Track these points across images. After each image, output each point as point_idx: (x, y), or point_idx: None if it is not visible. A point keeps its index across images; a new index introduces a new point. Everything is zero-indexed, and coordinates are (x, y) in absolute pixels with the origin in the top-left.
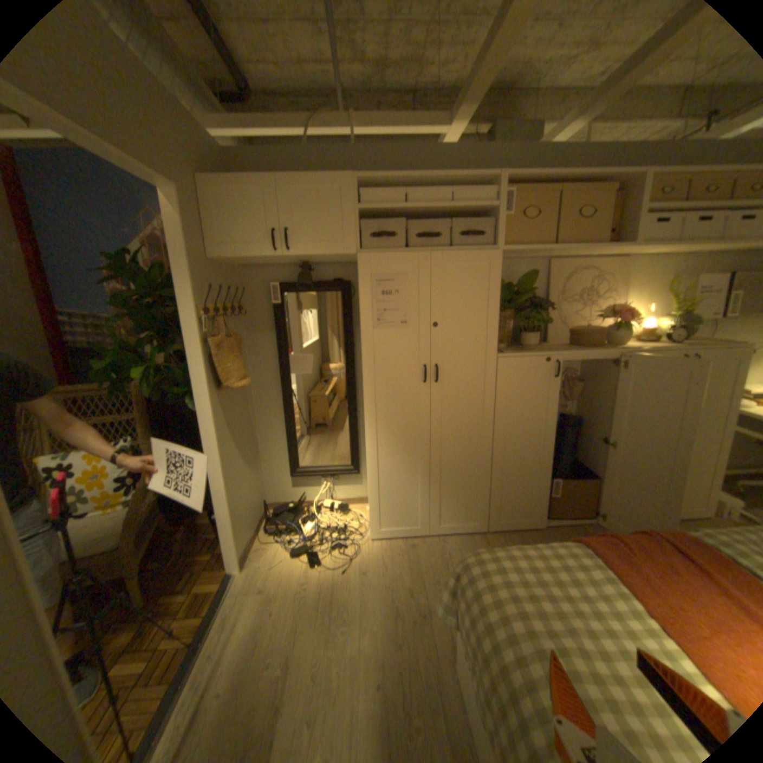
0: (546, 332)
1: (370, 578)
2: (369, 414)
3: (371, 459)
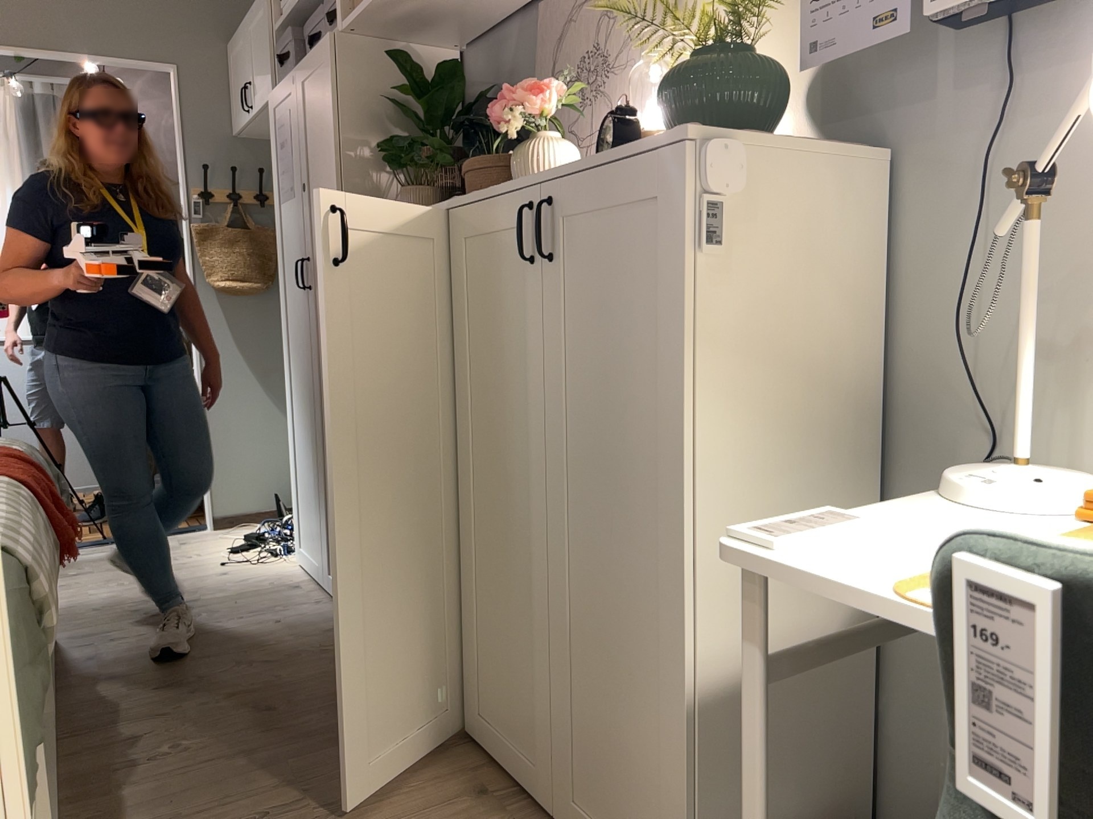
0: None
1: (216, 578)
2: (283, 339)
3: (288, 416)
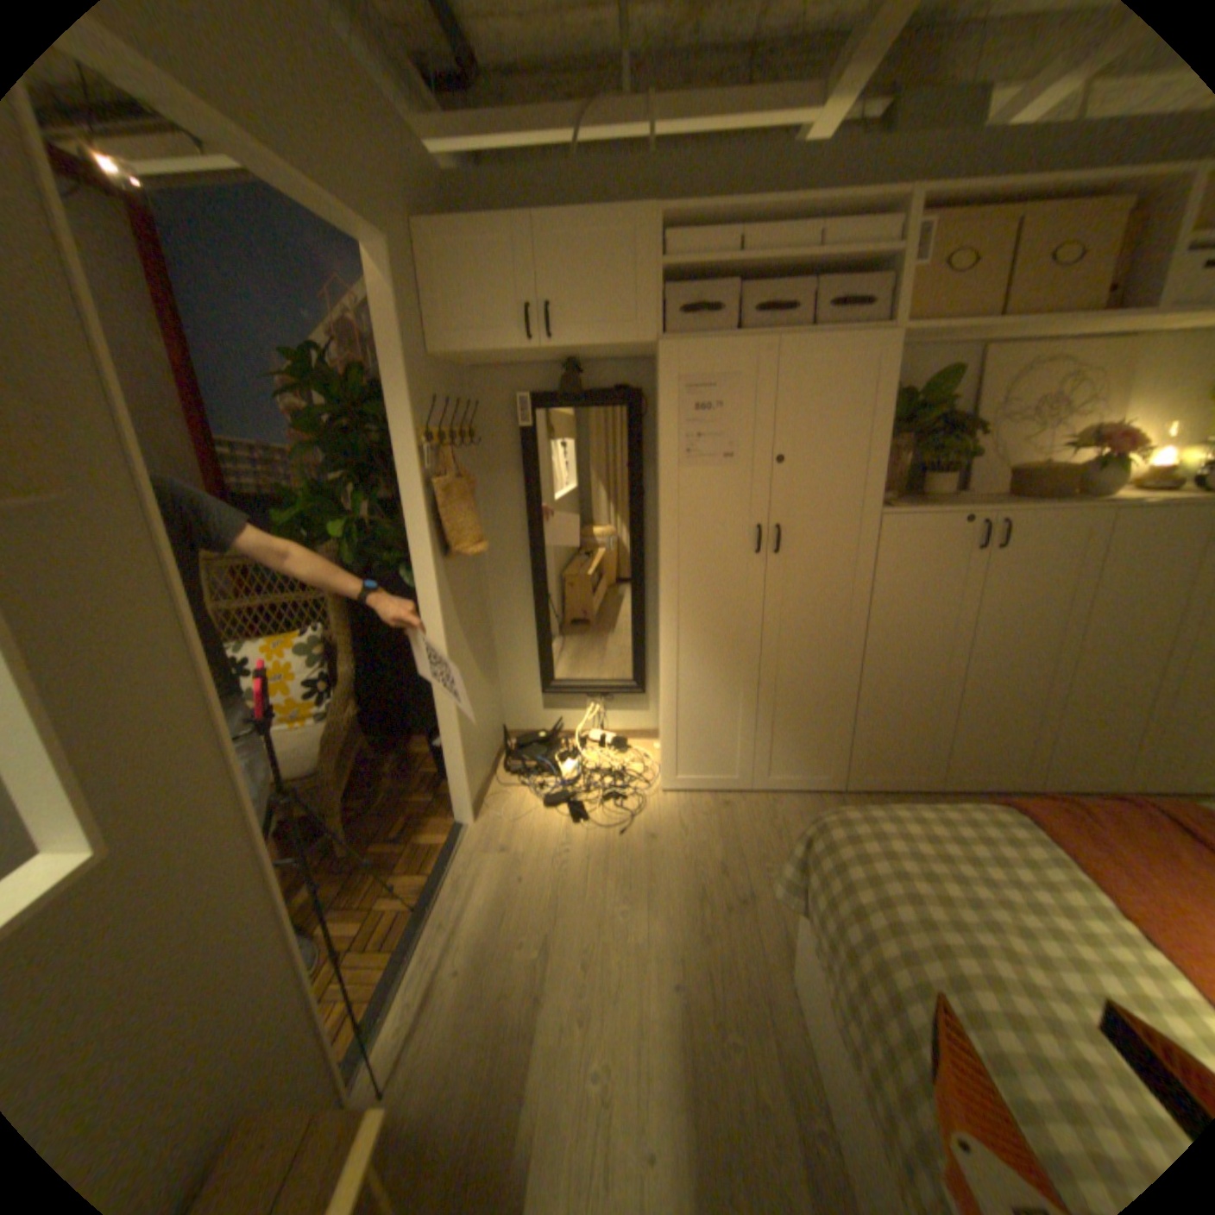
0: (969, 474)
1: (662, 844)
2: (667, 601)
3: (667, 671)
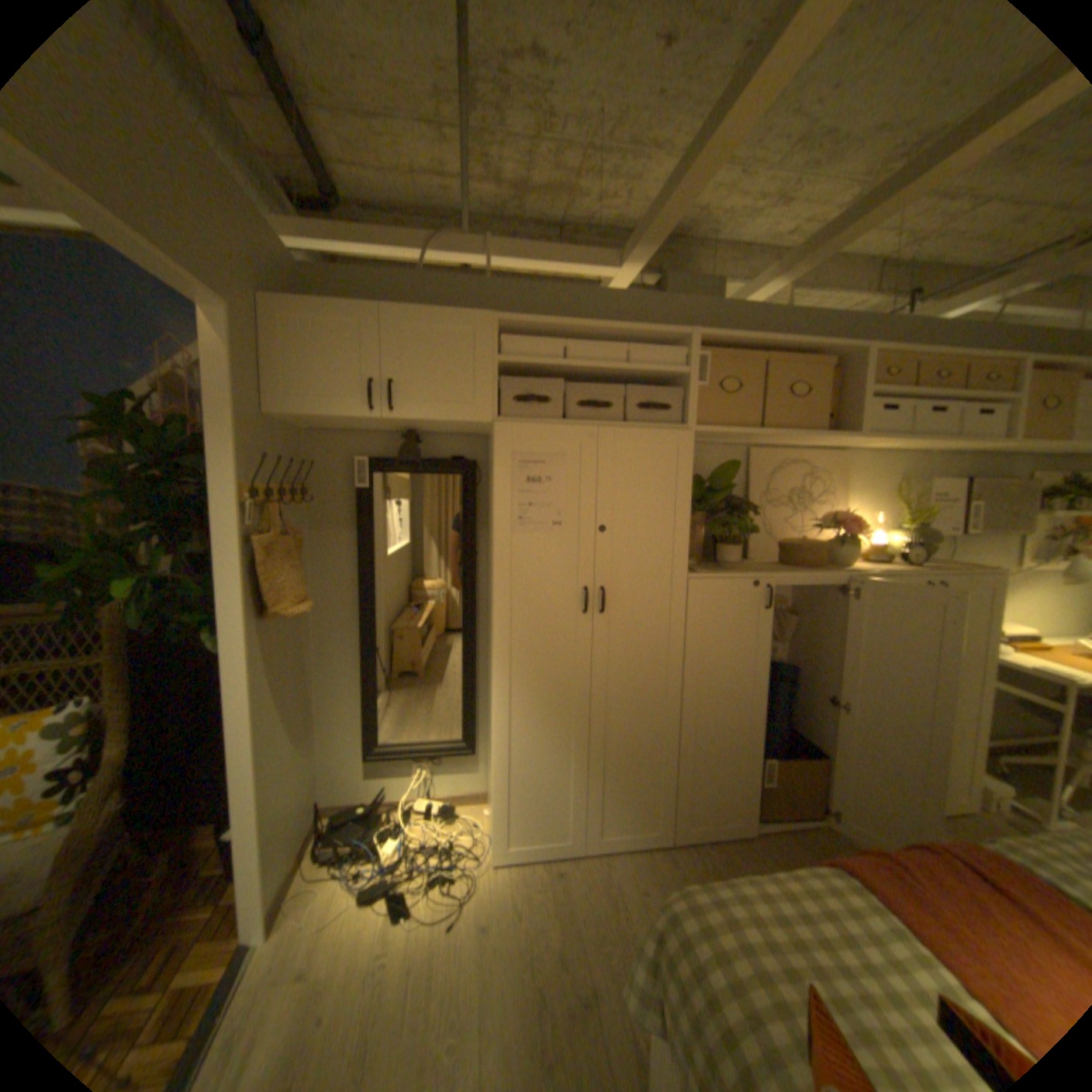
0: (747, 545)
1: (494, 937)
2: (500, 660)
3: (499, 732)
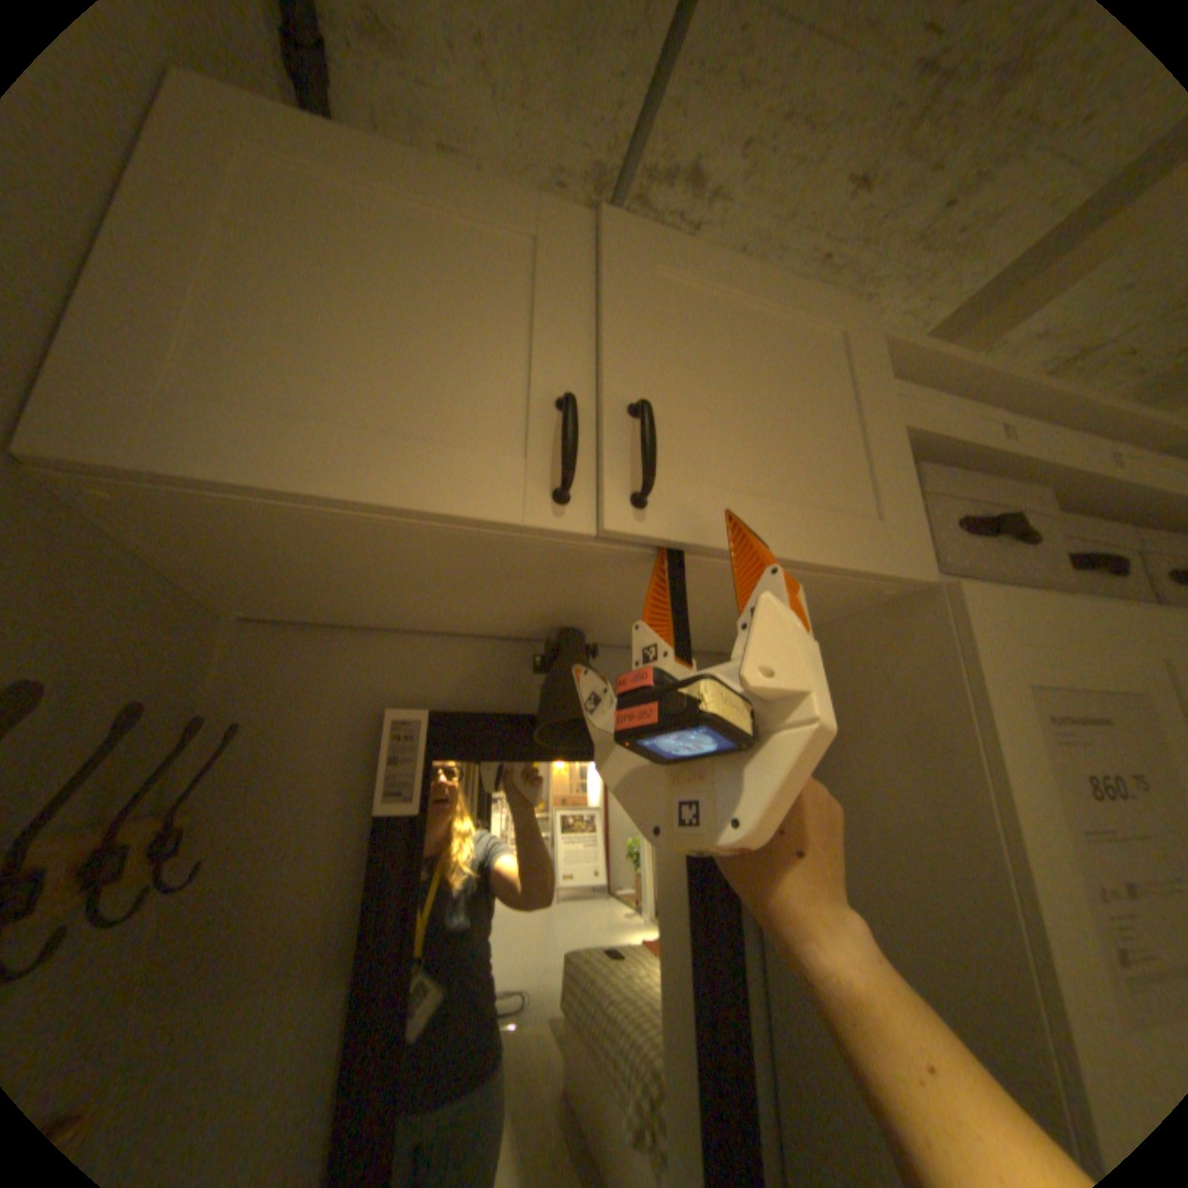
0: None
1: None
2: None
3: None
